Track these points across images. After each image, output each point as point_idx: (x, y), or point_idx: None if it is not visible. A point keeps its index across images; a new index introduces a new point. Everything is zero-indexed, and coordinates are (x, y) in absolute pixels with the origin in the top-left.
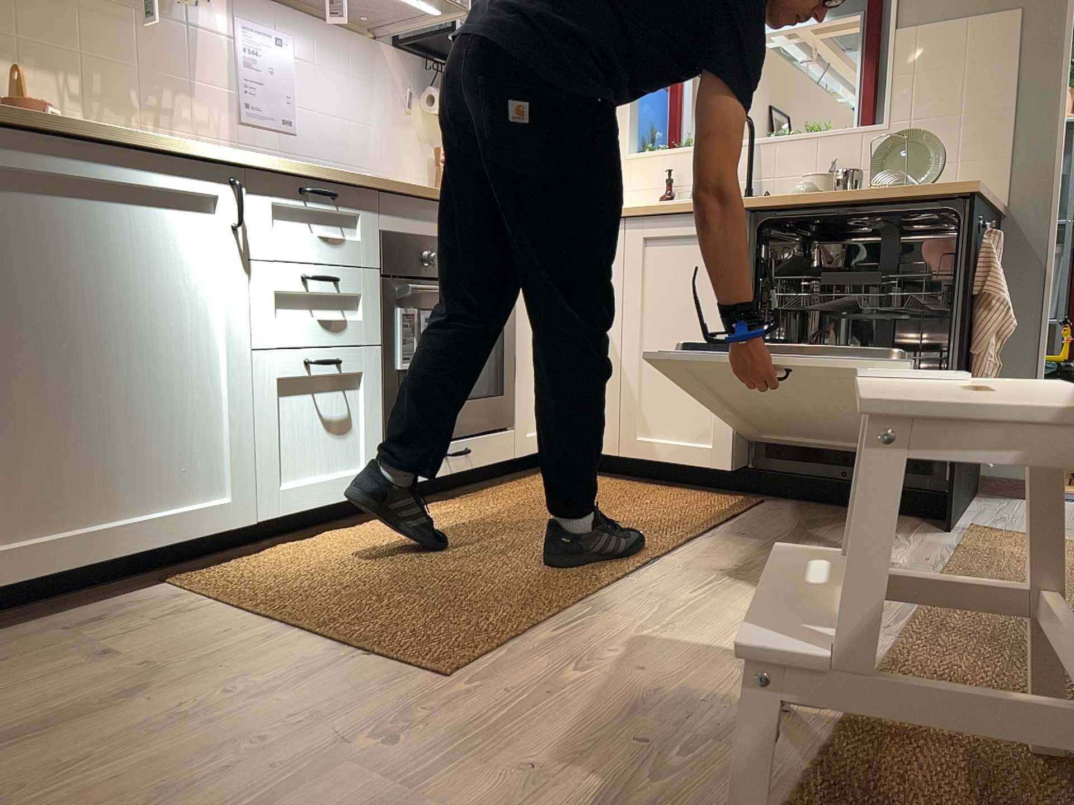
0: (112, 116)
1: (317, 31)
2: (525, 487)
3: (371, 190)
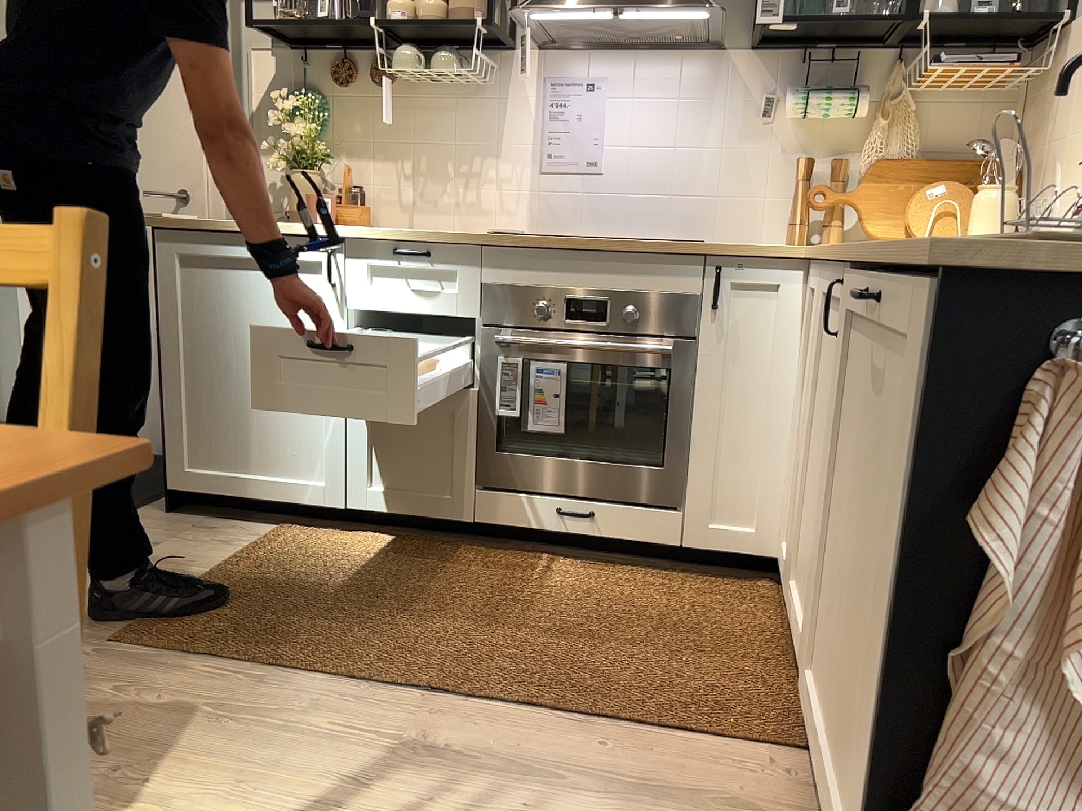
0: (429, 182)
1: (635, 61)
2: (677, 585)
3: (469, 246)
